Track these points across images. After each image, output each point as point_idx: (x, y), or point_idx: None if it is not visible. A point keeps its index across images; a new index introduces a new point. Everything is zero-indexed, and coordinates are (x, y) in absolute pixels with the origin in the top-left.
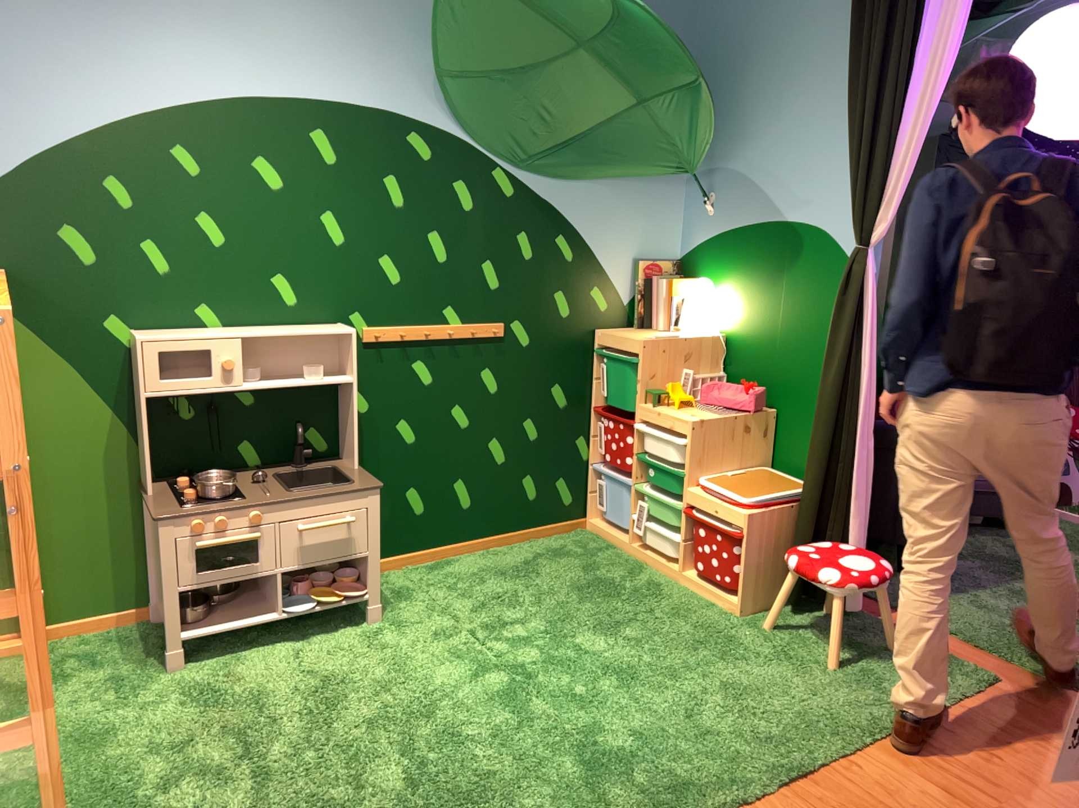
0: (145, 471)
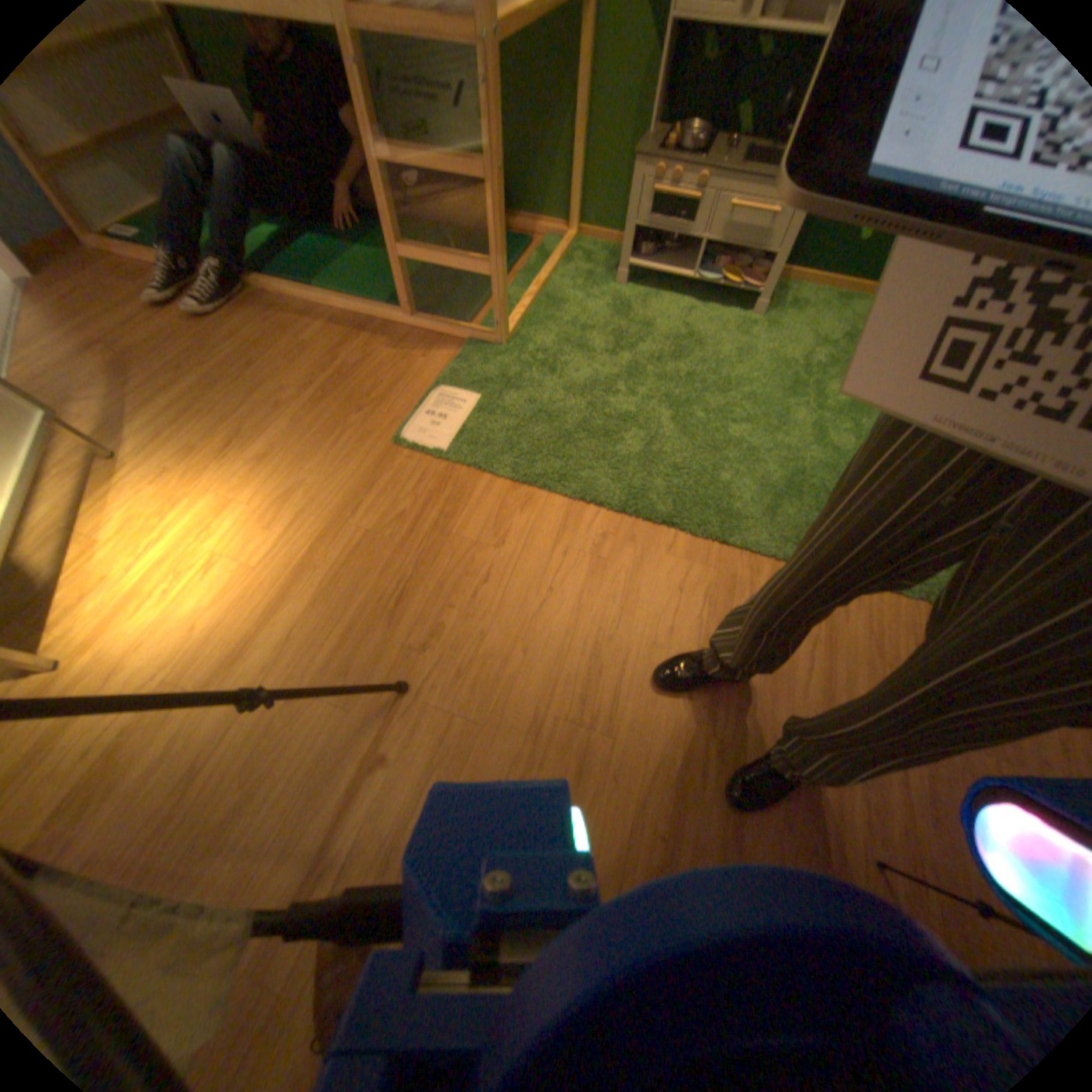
0: (654, 110)
